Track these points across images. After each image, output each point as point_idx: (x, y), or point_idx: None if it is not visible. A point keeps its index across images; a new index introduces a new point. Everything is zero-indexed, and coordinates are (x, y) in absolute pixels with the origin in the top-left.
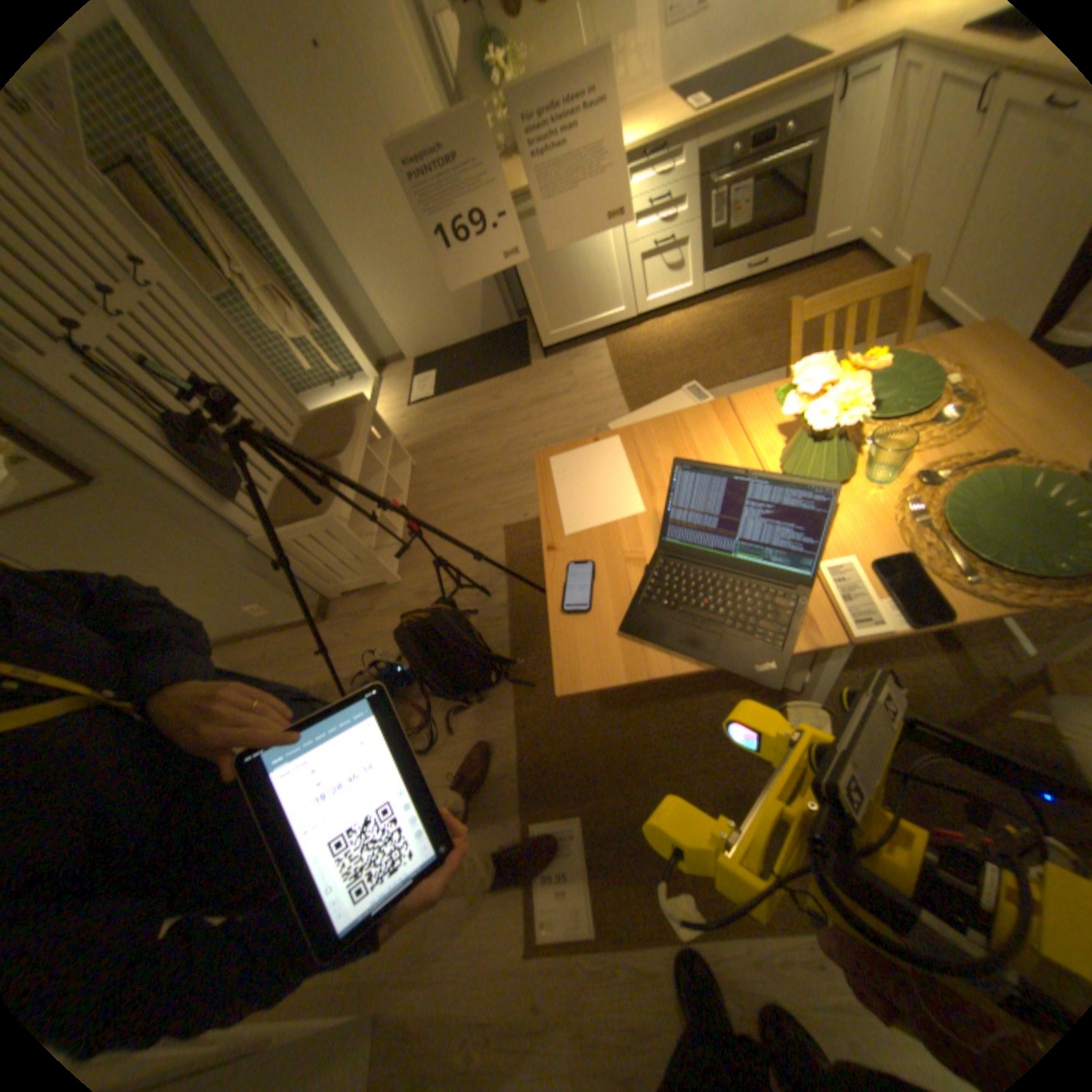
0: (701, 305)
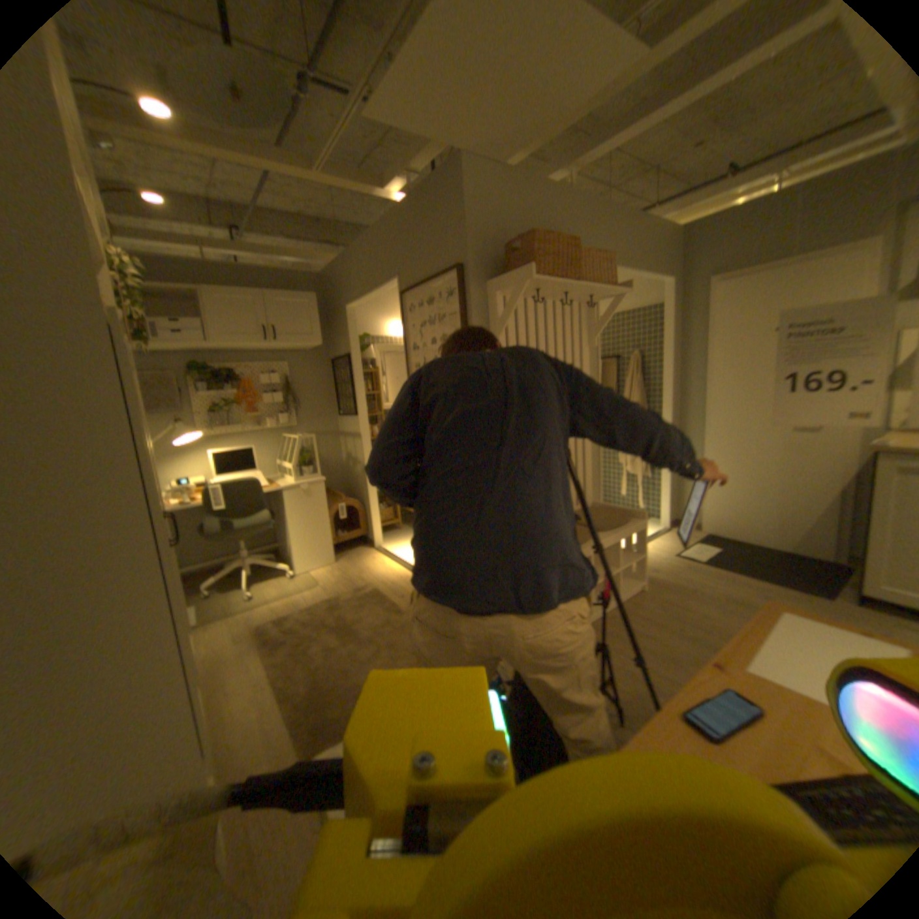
0: None
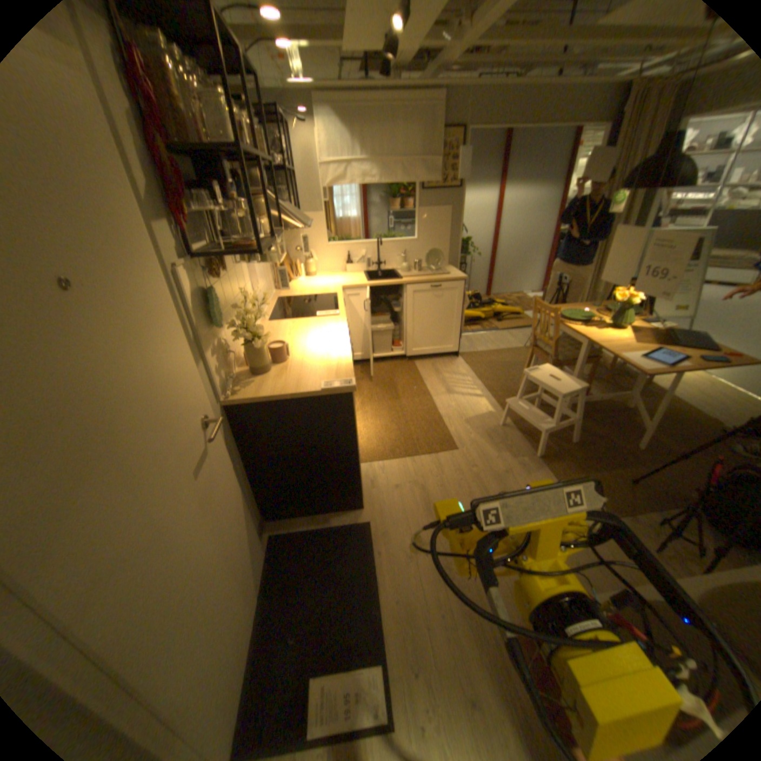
0: None
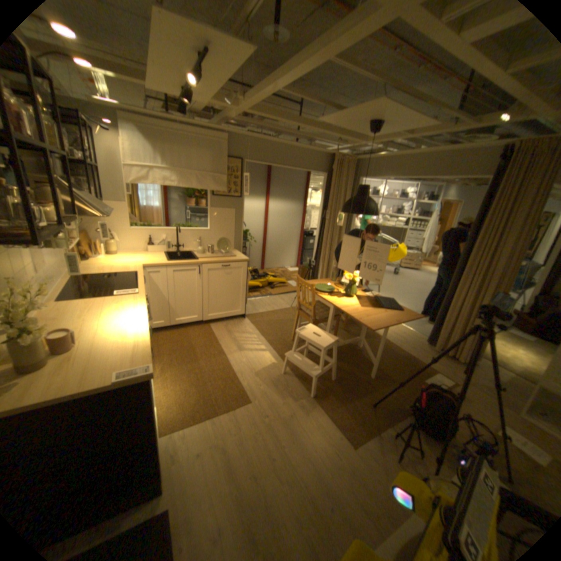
0: None
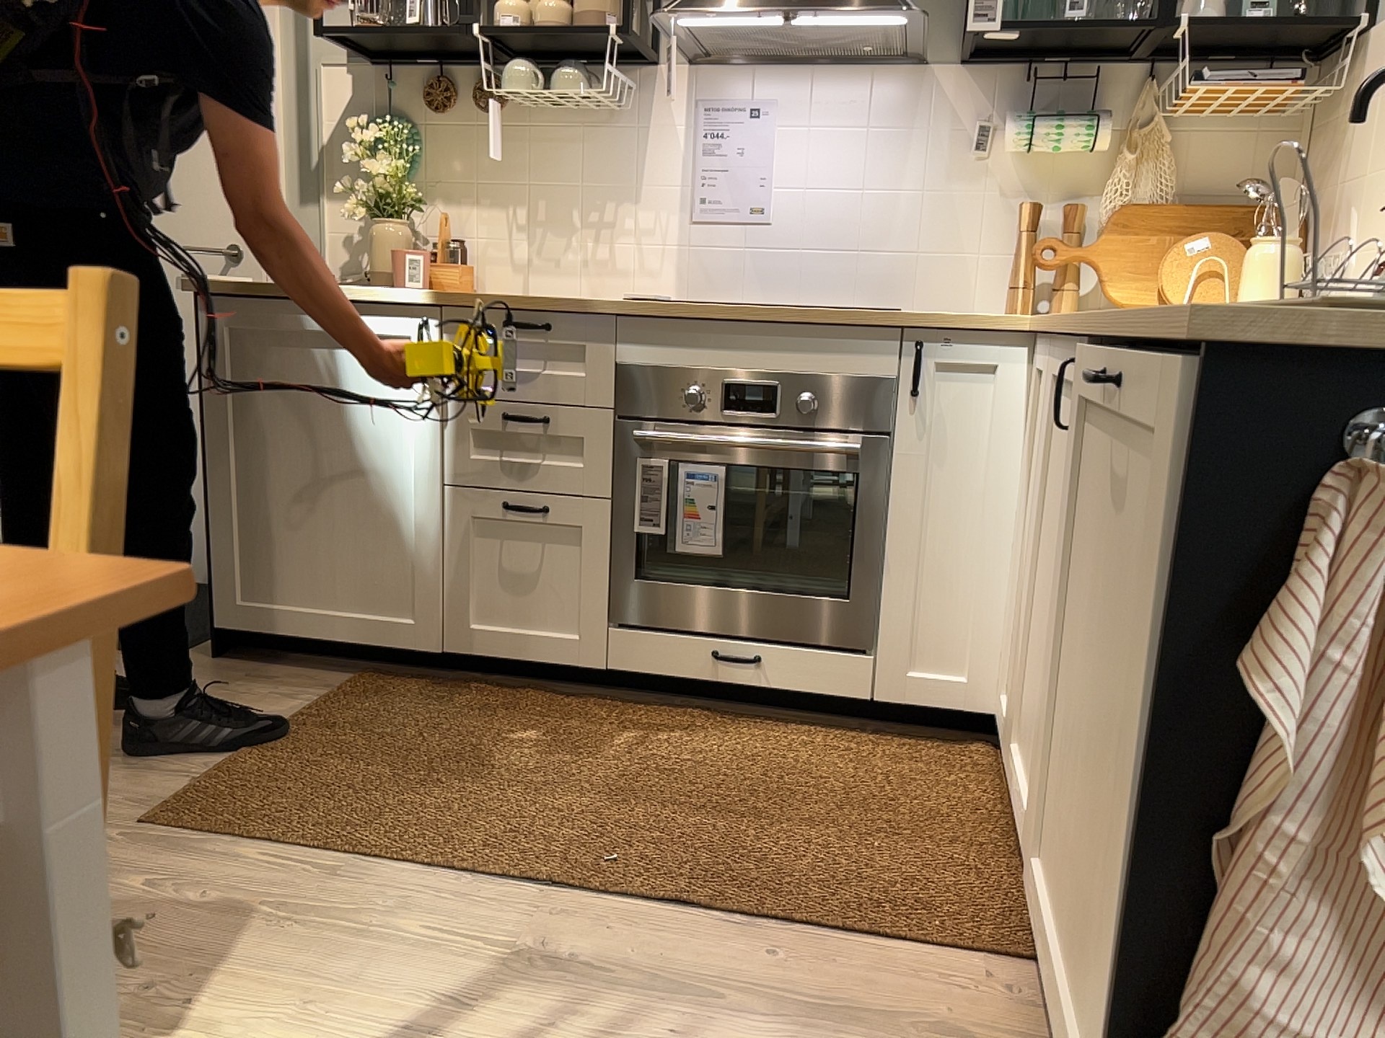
0: (603, 702)
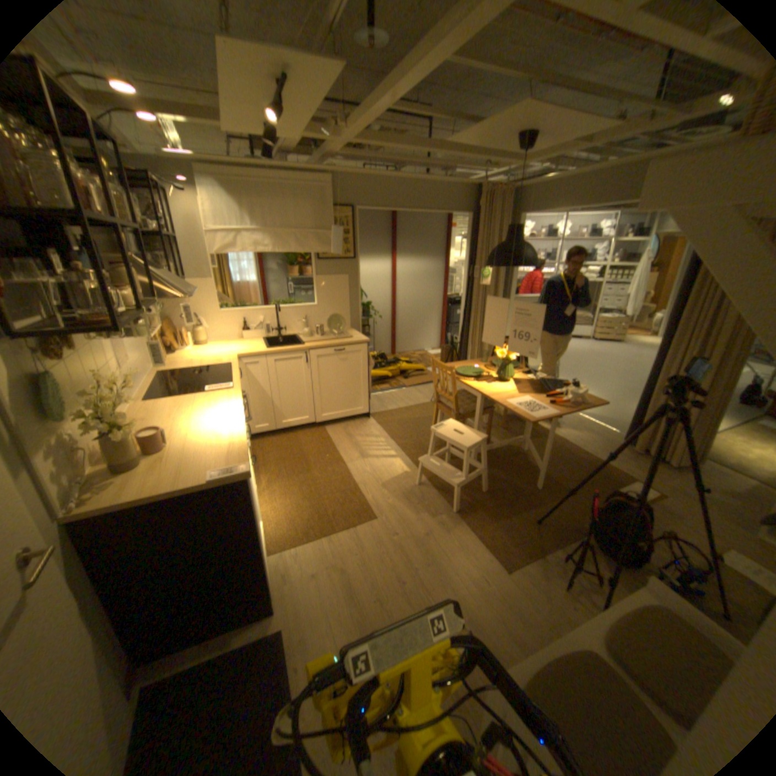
0: None
